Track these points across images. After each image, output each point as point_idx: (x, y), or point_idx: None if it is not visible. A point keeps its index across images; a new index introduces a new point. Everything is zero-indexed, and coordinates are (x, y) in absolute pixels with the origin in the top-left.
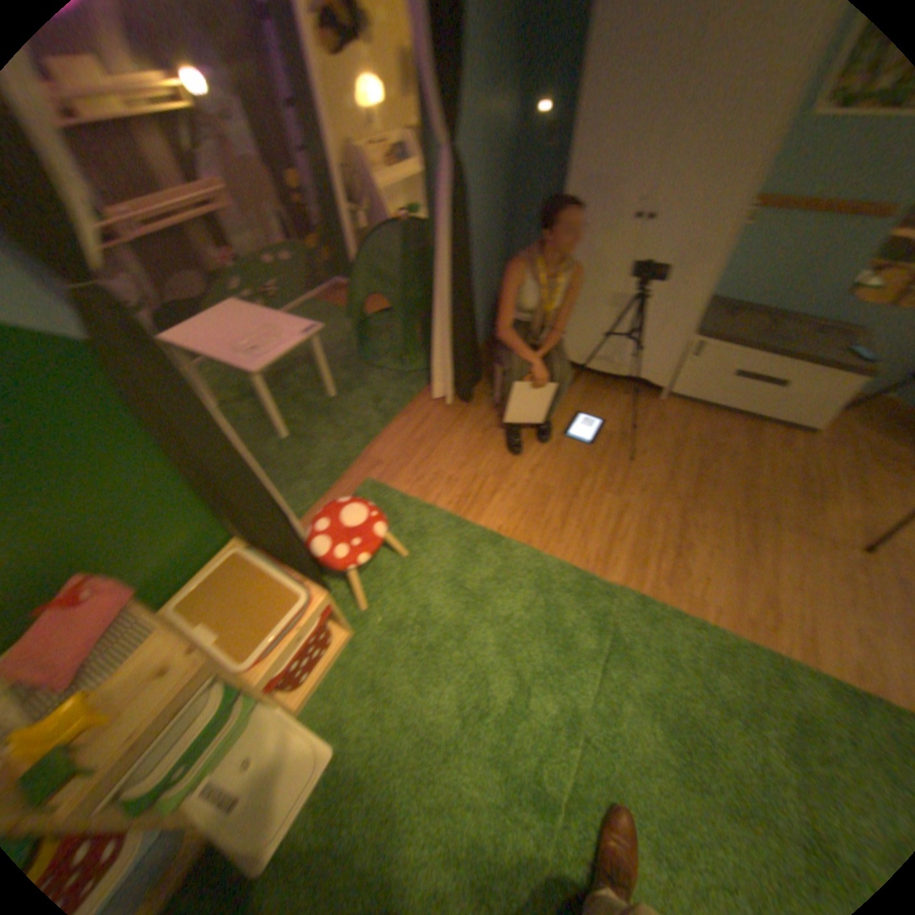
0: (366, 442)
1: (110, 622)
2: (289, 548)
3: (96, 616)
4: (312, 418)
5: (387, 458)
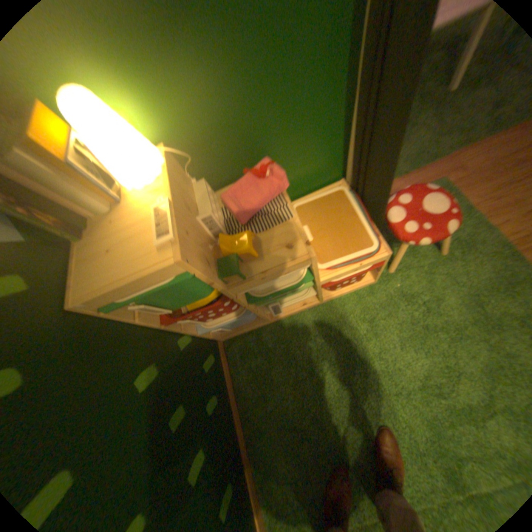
0: (461, 144)
1: (270, 199)
2: (377, 205)
3: (267, 191)
4: (422, 107)
5: (472, 166)
